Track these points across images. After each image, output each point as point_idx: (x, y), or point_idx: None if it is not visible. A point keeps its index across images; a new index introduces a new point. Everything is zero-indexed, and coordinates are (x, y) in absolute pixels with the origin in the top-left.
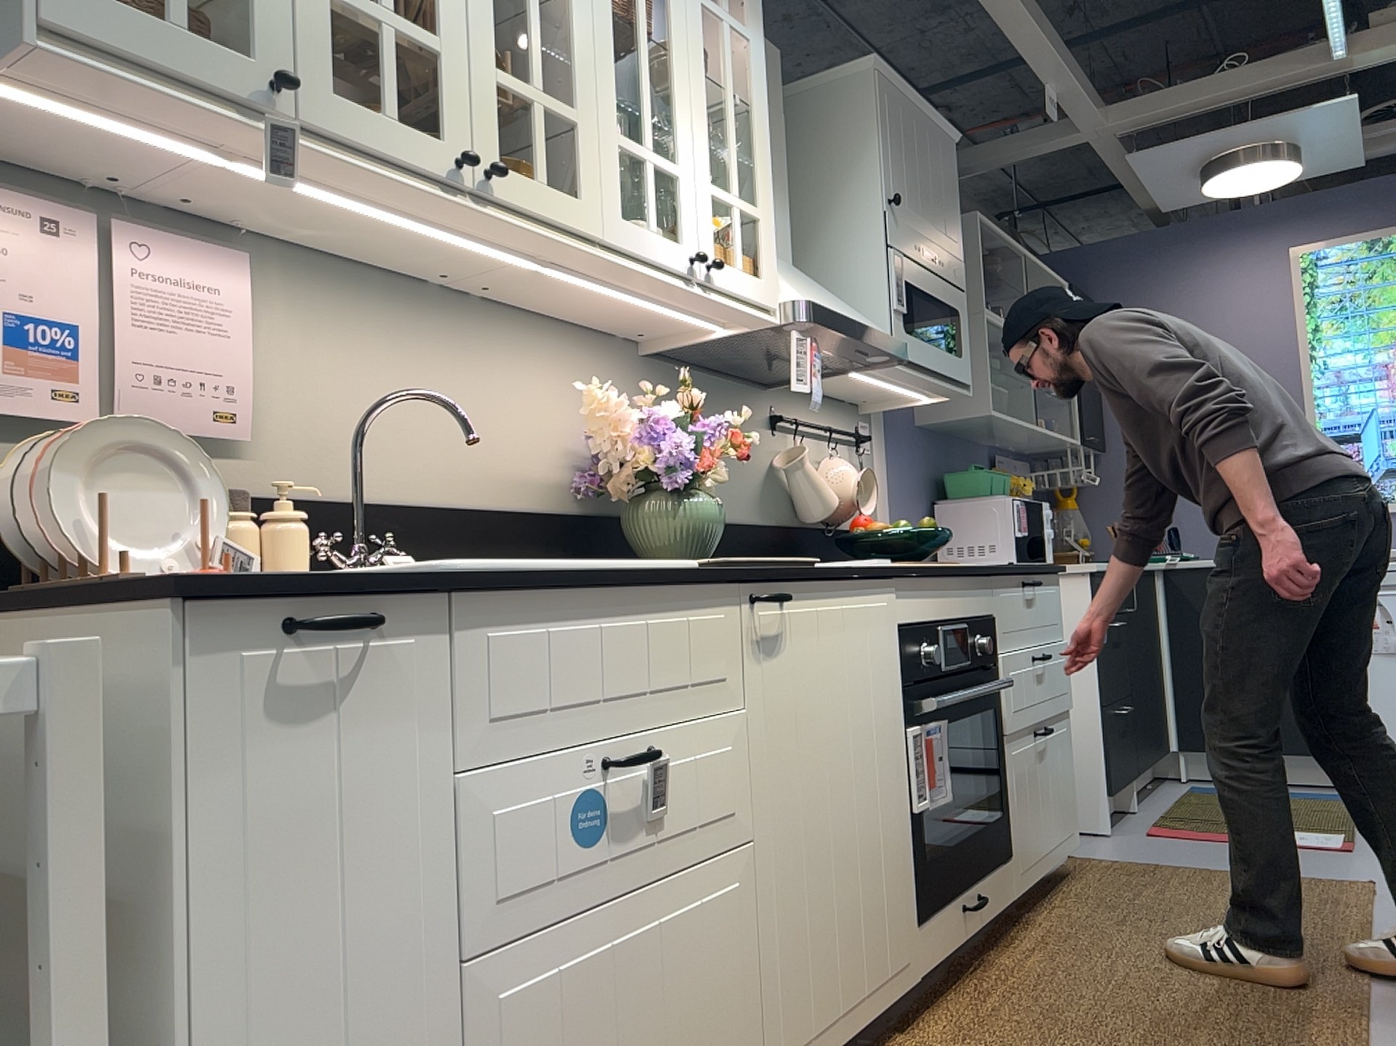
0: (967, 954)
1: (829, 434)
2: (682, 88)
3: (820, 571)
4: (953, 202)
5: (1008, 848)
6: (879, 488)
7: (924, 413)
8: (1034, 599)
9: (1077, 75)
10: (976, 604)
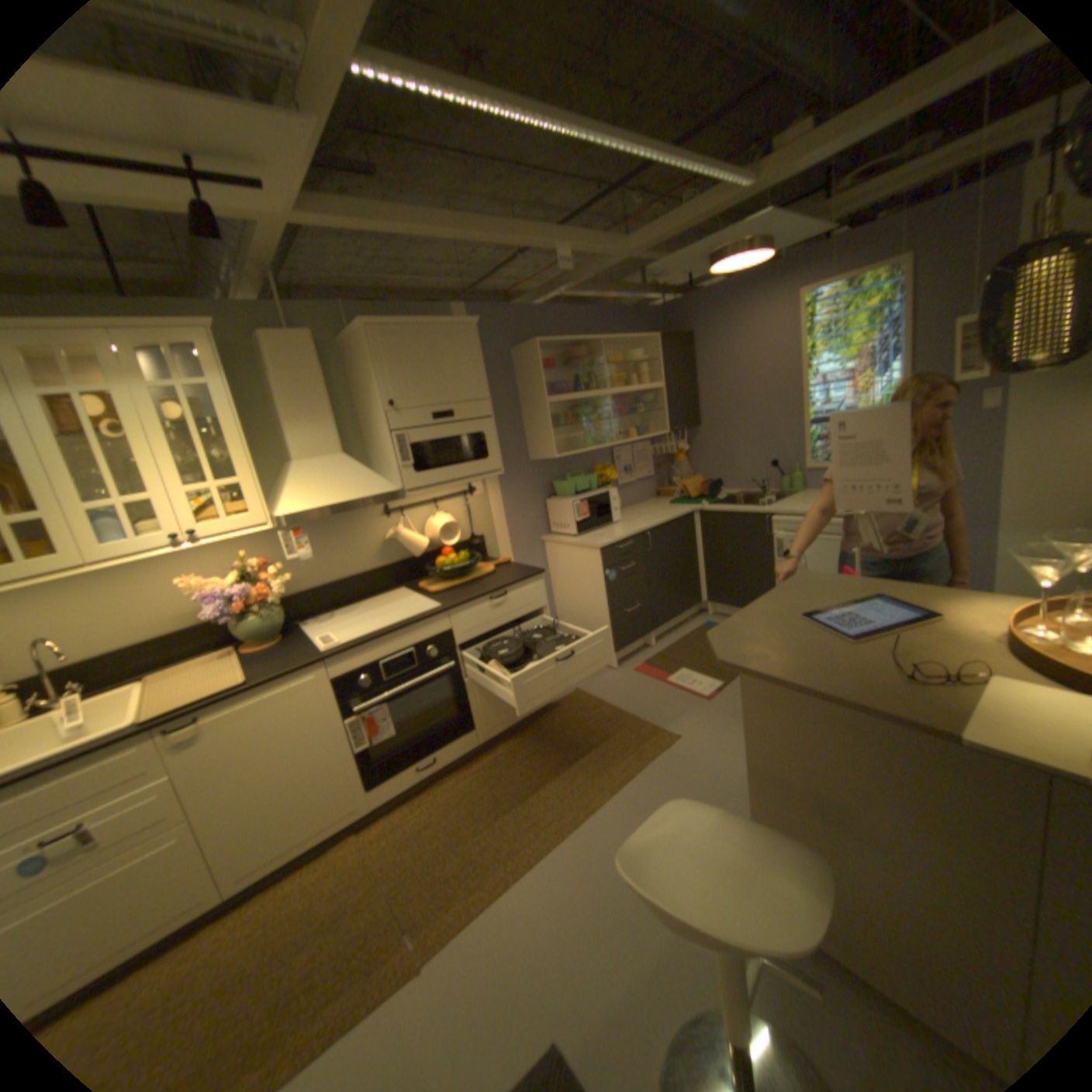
0: (444, 773)
1: (439, 499)
2: (141, 447)
3: (230, 694)
4: (471, 366)
5: (470, 727)
6: (491, 509)
7: (532, 454)
8: (504, 600)
9: (576, 235)
10: (426, 633)
